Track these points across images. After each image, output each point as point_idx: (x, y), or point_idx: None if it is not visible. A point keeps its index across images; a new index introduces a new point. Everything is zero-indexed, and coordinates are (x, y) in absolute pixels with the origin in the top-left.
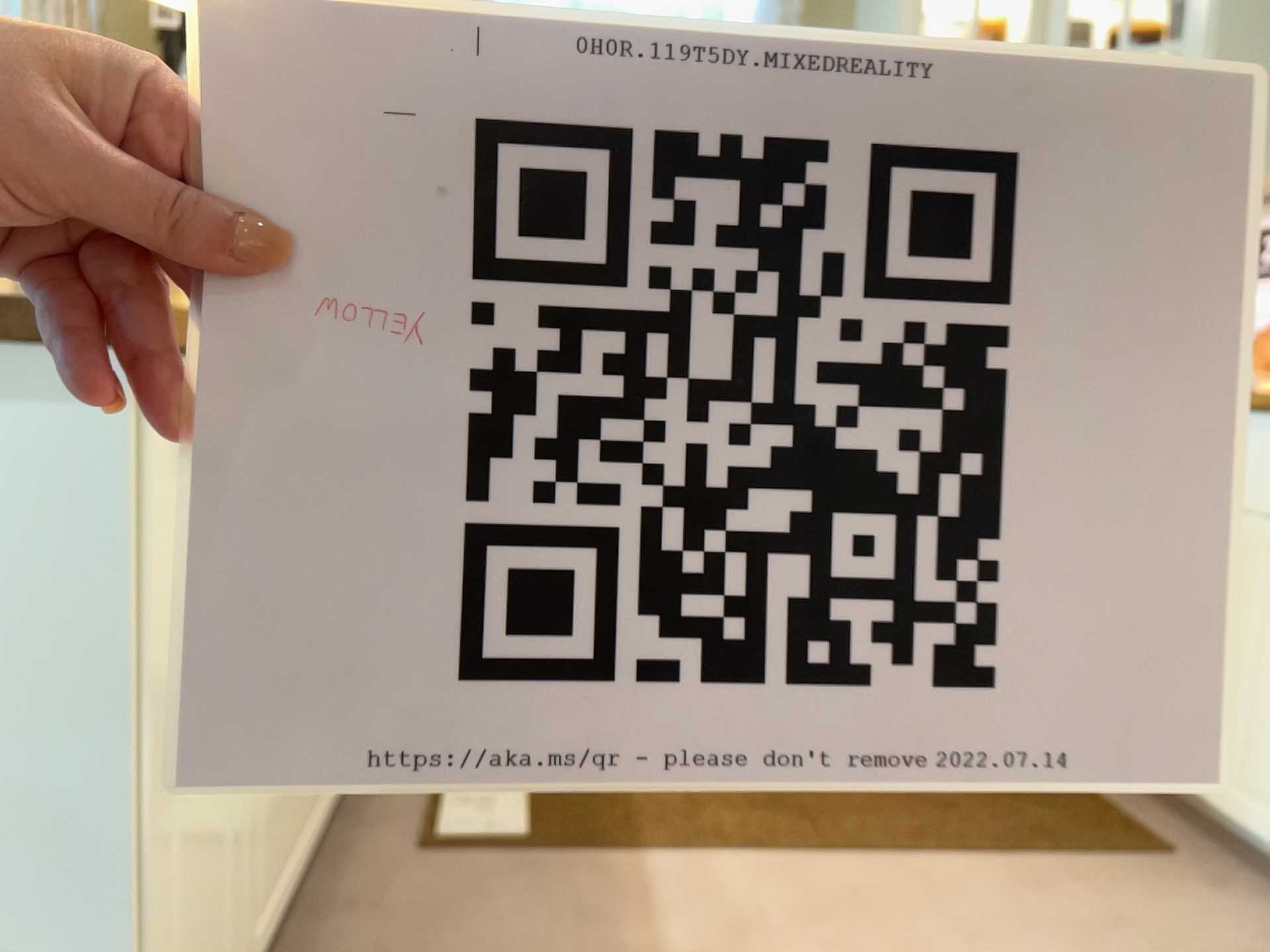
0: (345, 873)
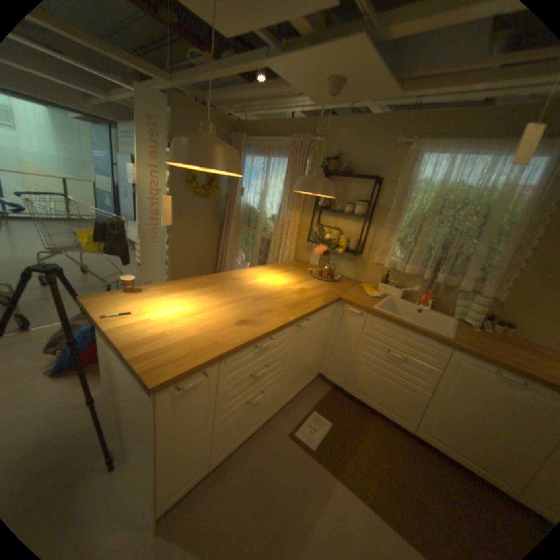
0: (271, 432)
